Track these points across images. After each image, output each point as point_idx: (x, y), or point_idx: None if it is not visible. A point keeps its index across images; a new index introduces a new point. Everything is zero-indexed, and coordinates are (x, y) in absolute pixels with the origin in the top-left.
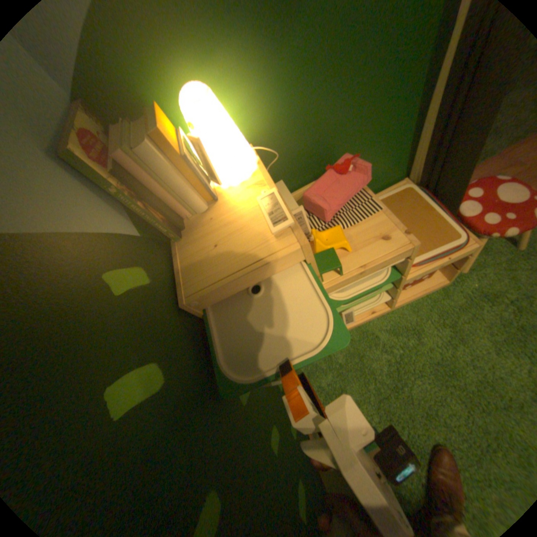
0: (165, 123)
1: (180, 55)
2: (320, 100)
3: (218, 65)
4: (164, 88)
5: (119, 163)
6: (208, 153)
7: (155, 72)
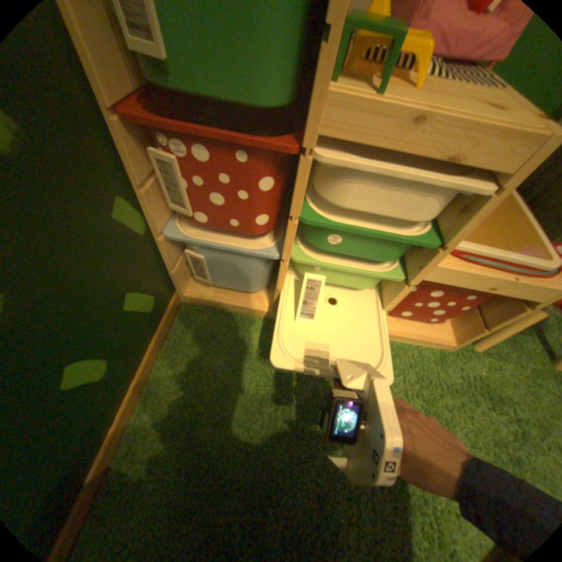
0: None
1: None
2: None
3: None
4: None
5: None
6: None
7: None
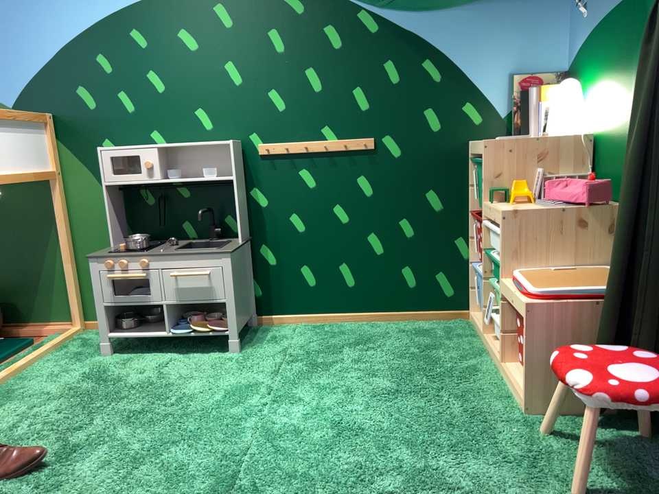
0: (551, 90)
1: (591, 71)
2: (627, 131)
3: (599, 82)
4: (583, 83)
5: (525, 93)
6: (550, 112)
7: (584, 74)
